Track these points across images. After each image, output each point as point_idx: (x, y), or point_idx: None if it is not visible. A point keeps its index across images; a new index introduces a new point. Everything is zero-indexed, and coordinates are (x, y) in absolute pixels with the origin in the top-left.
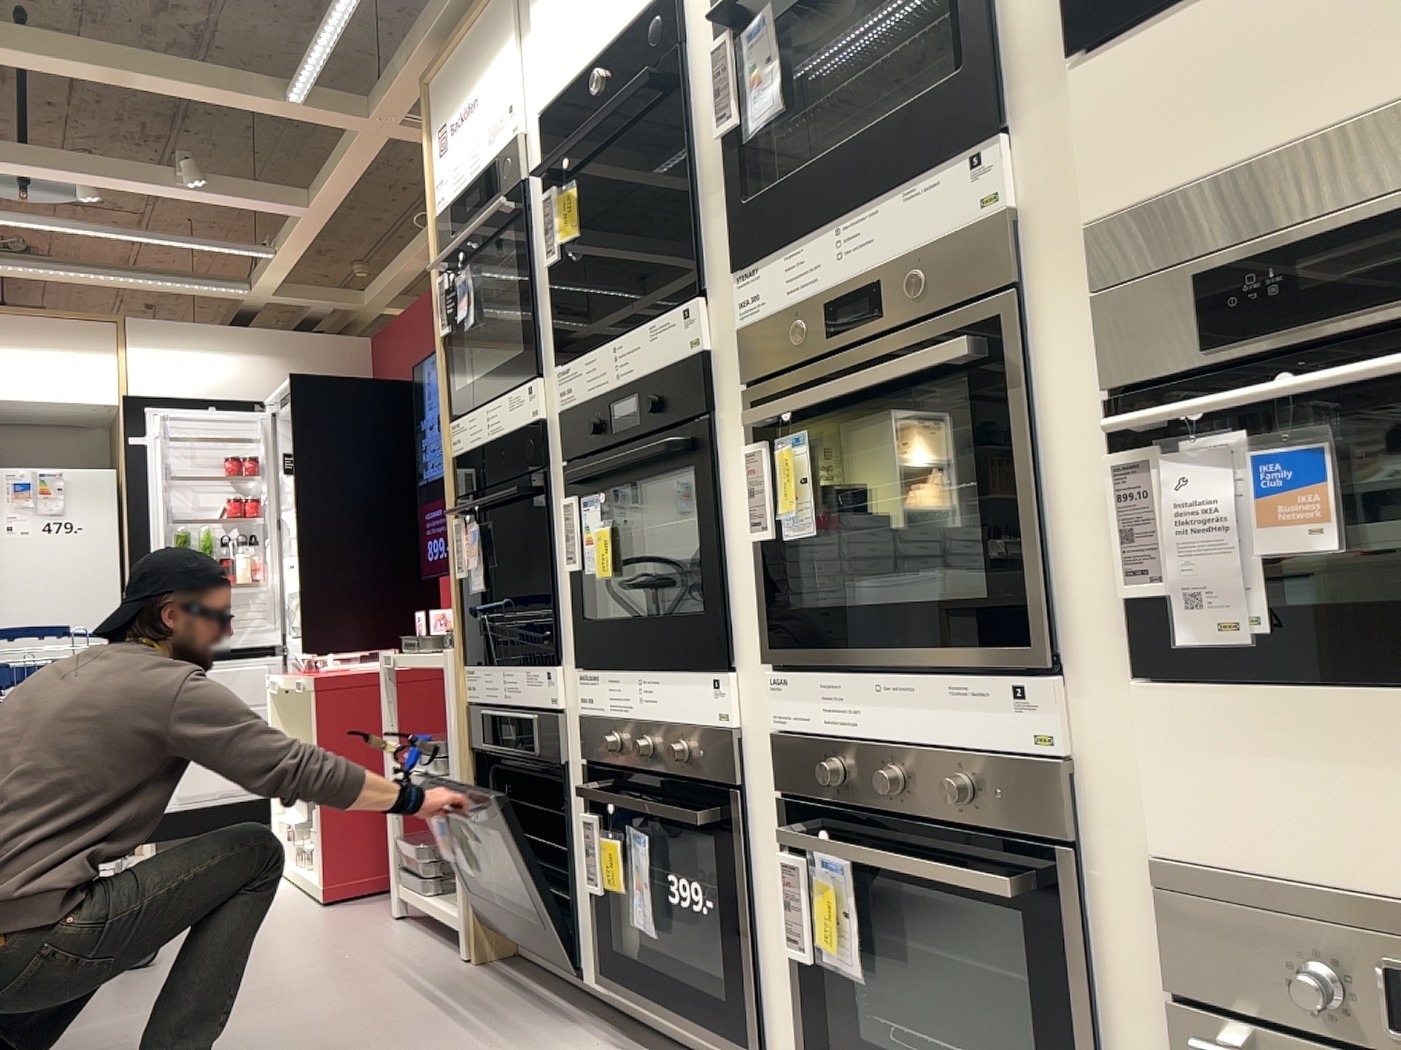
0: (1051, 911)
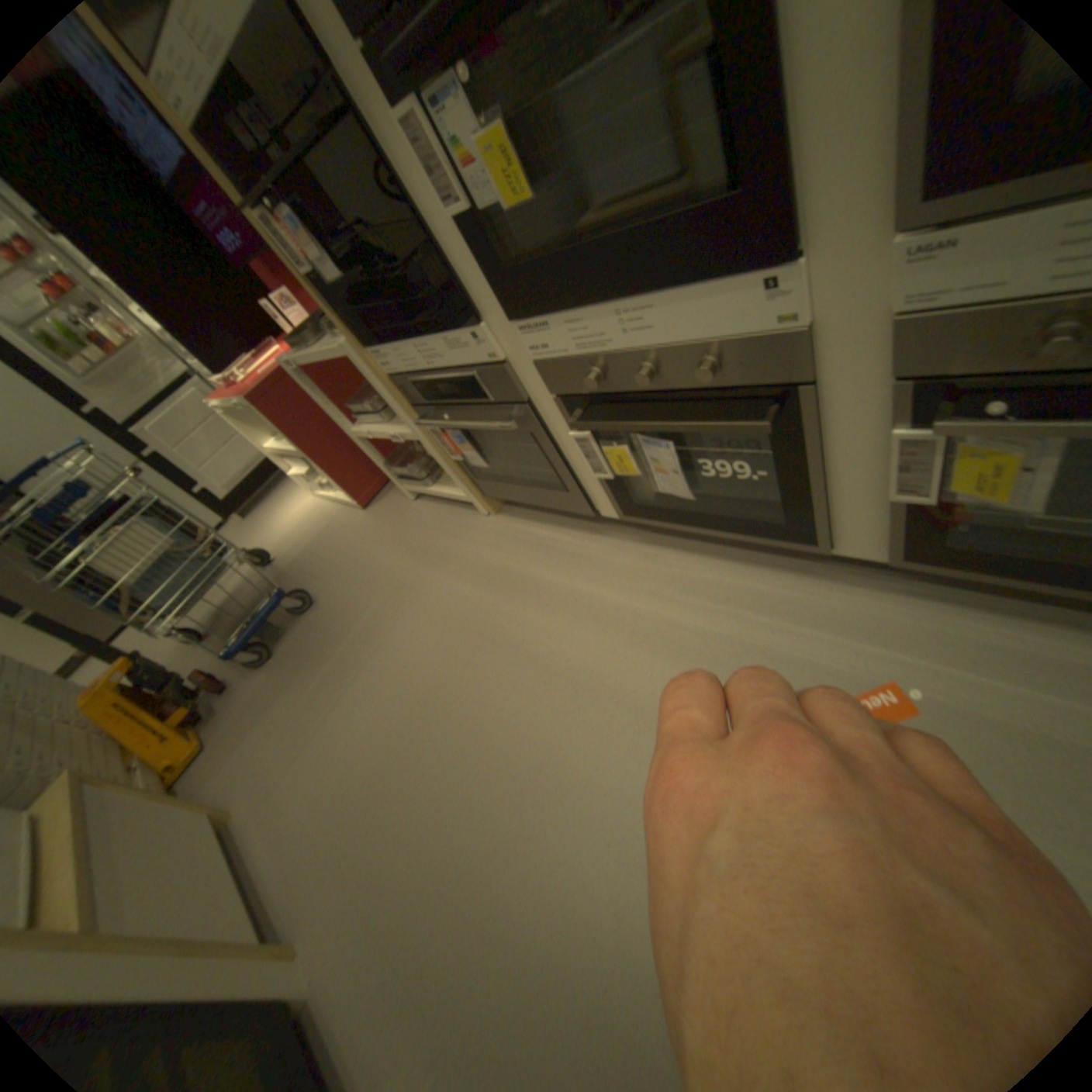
0: None
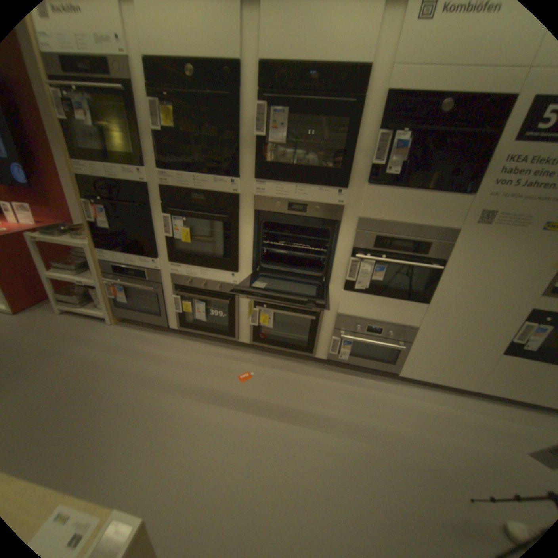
0: (318, 320)
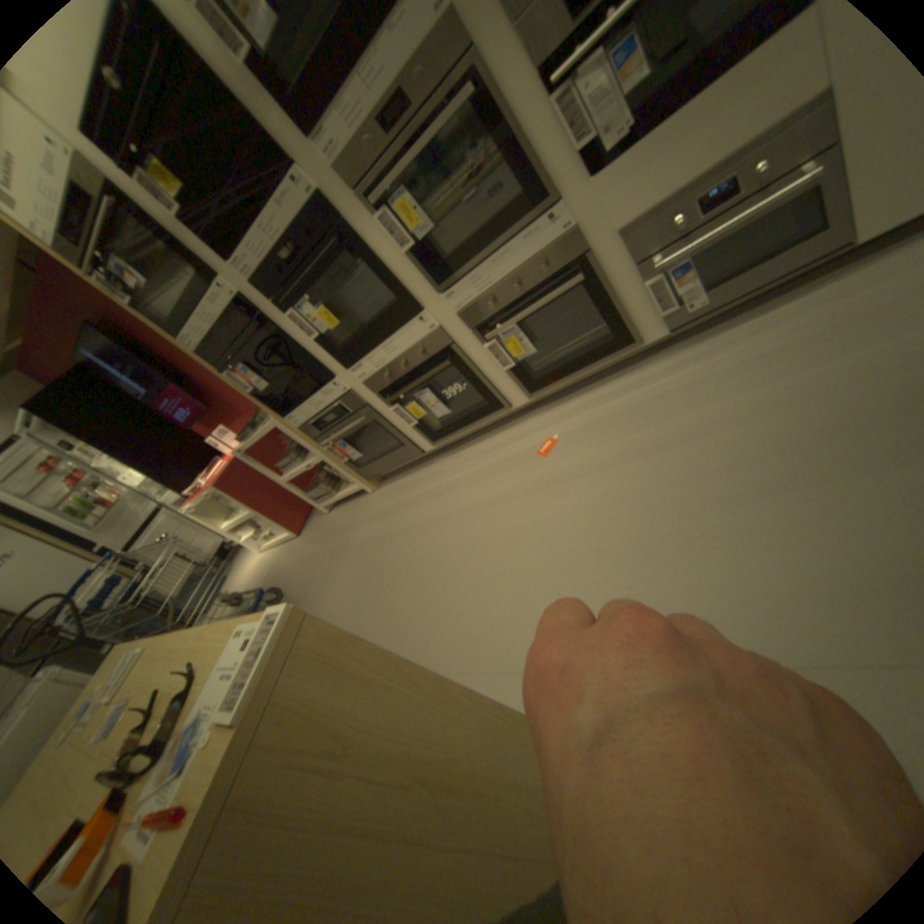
0: (594, 272)
